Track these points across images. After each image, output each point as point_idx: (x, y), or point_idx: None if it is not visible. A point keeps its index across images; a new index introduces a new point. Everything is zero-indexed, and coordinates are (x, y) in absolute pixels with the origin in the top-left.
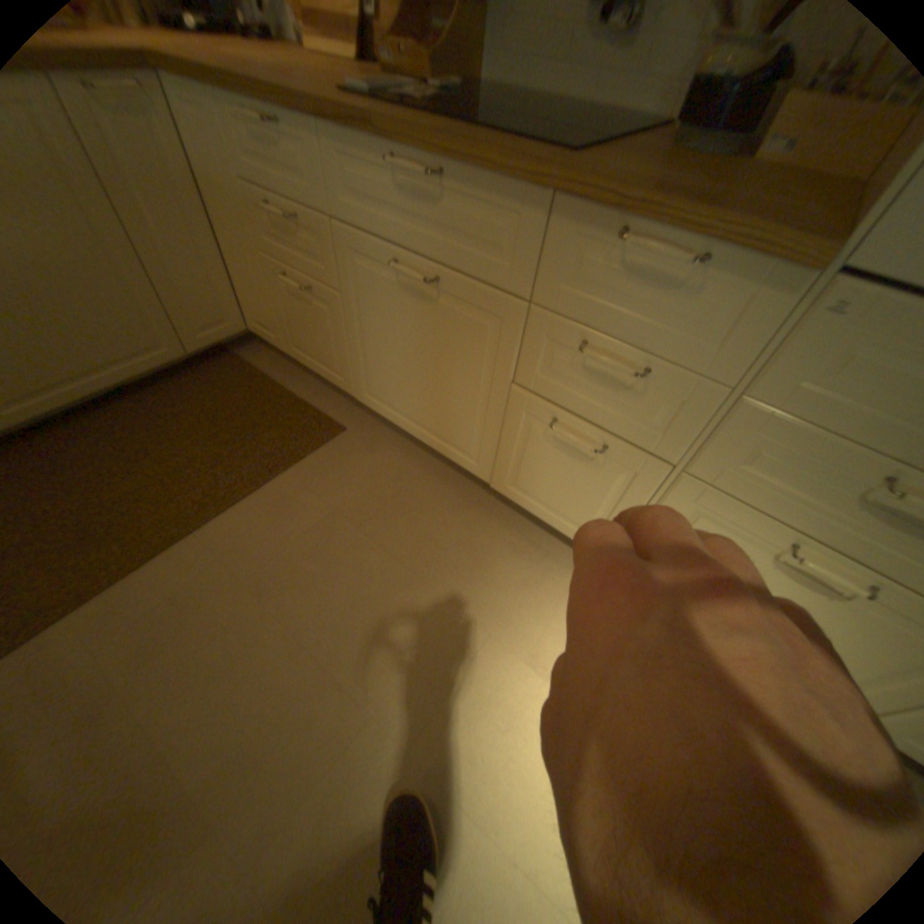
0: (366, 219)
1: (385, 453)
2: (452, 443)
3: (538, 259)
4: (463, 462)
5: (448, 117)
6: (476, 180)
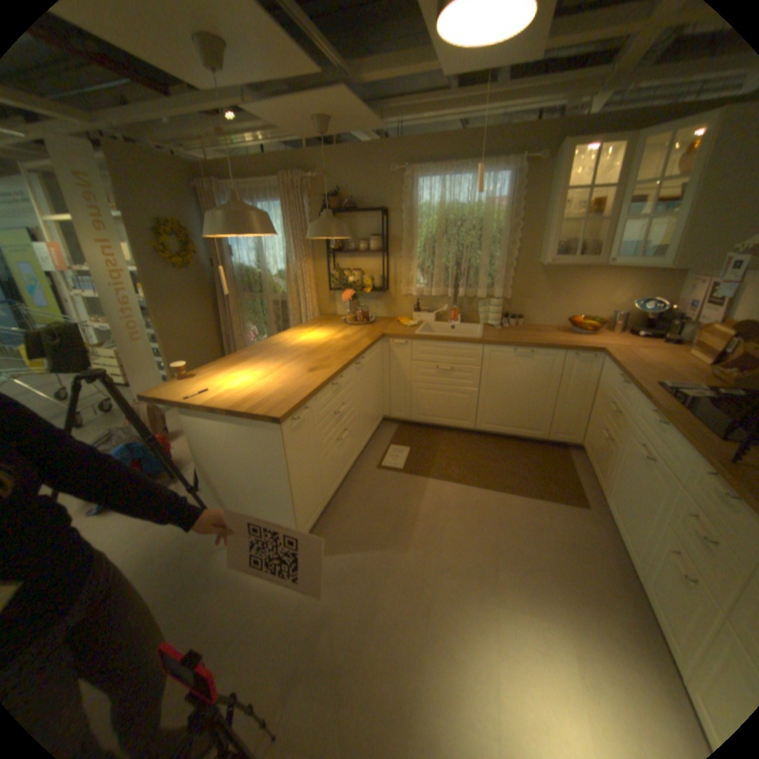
0: (642, 428)
1: (600, 534)
2: (634, 548)
3: (692, 473)
4: (635, 563)
5: (687, 410)
6: (678, 434)
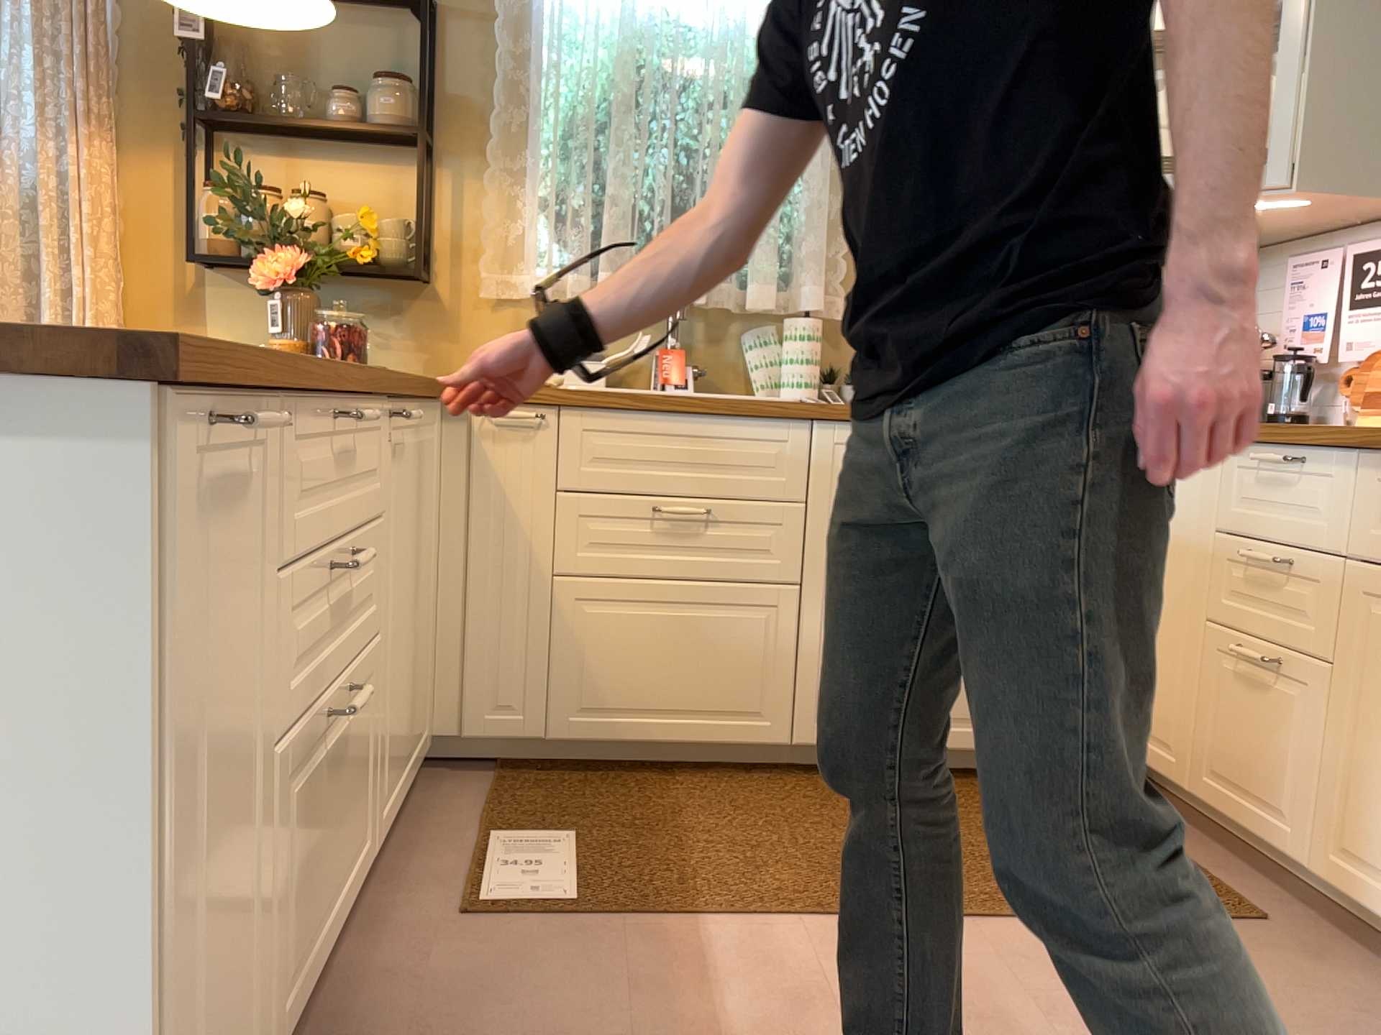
0: None
1: (1352, 984)
2: None
3: None
4: None
5: None
6: None
